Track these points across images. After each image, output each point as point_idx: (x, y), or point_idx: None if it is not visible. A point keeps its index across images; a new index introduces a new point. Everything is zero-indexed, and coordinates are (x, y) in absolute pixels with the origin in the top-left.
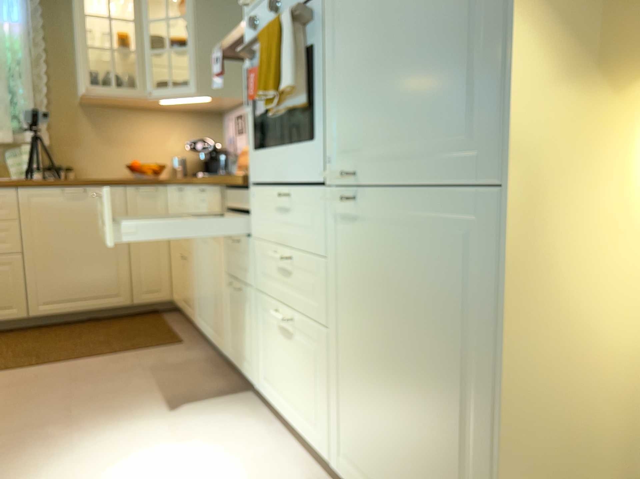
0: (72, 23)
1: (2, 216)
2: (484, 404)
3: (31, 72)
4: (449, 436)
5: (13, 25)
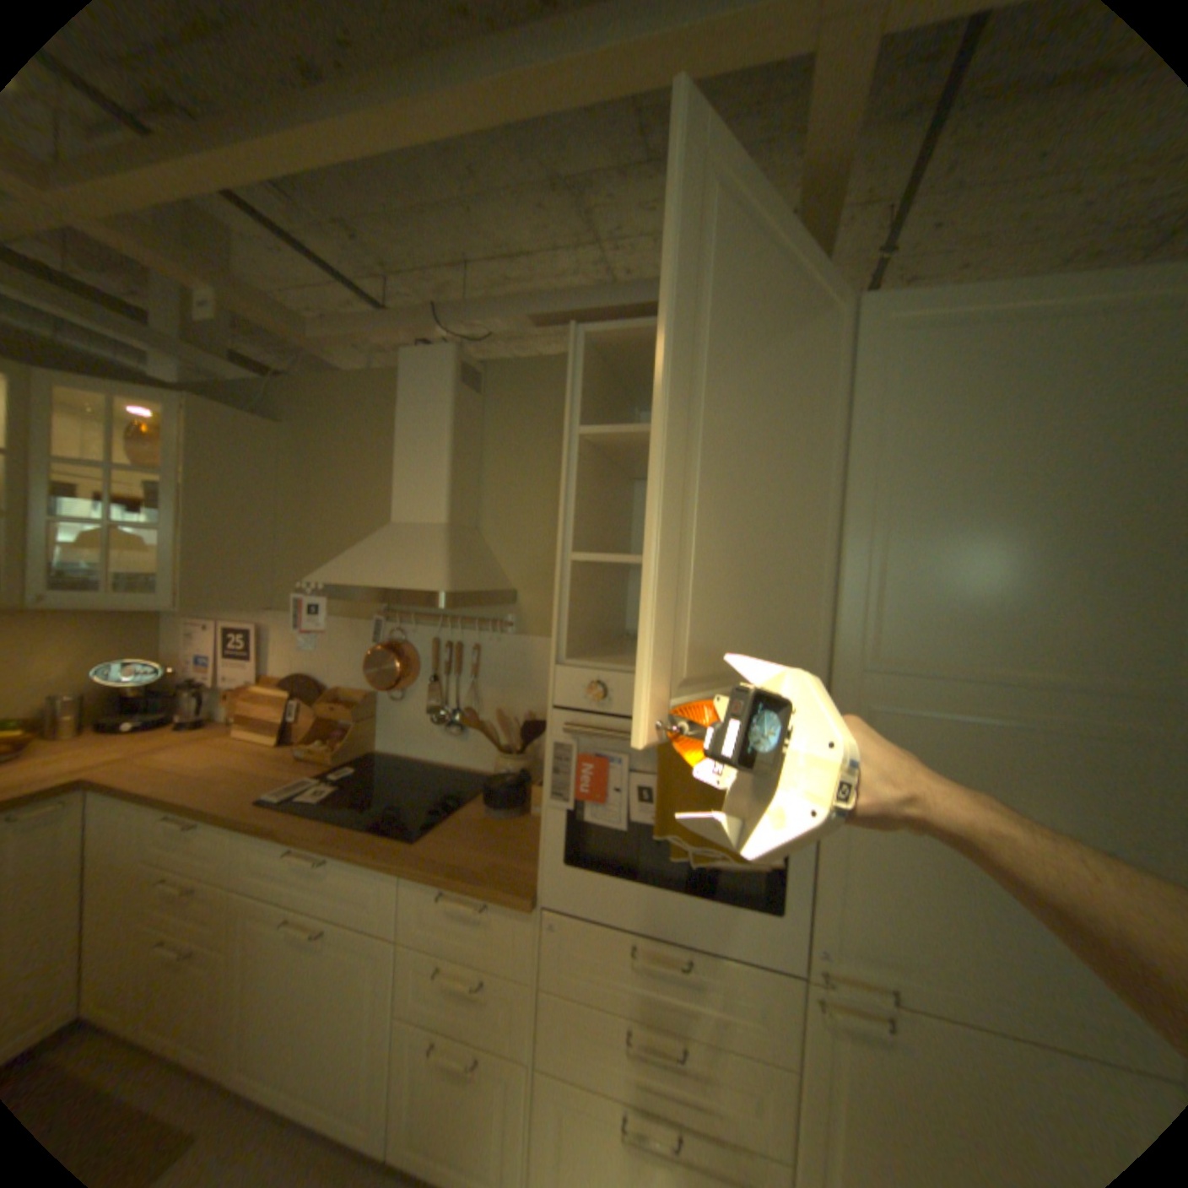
0: None
1: None
2: None
3: None
4: None
5: None
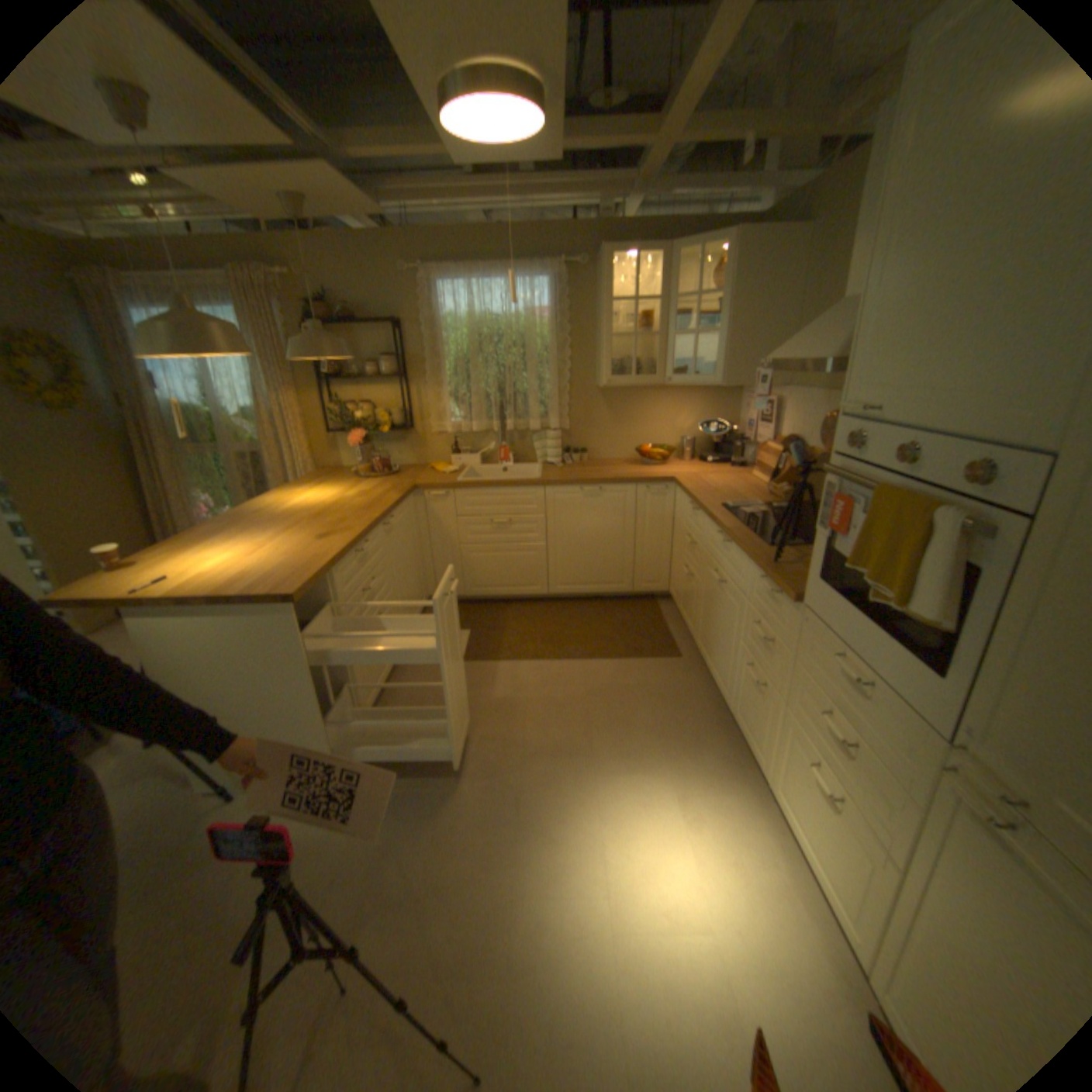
0: (597, 302)
1: (534, 511)
2: None
3: (557, 359)
4: None
5: (545, 313)
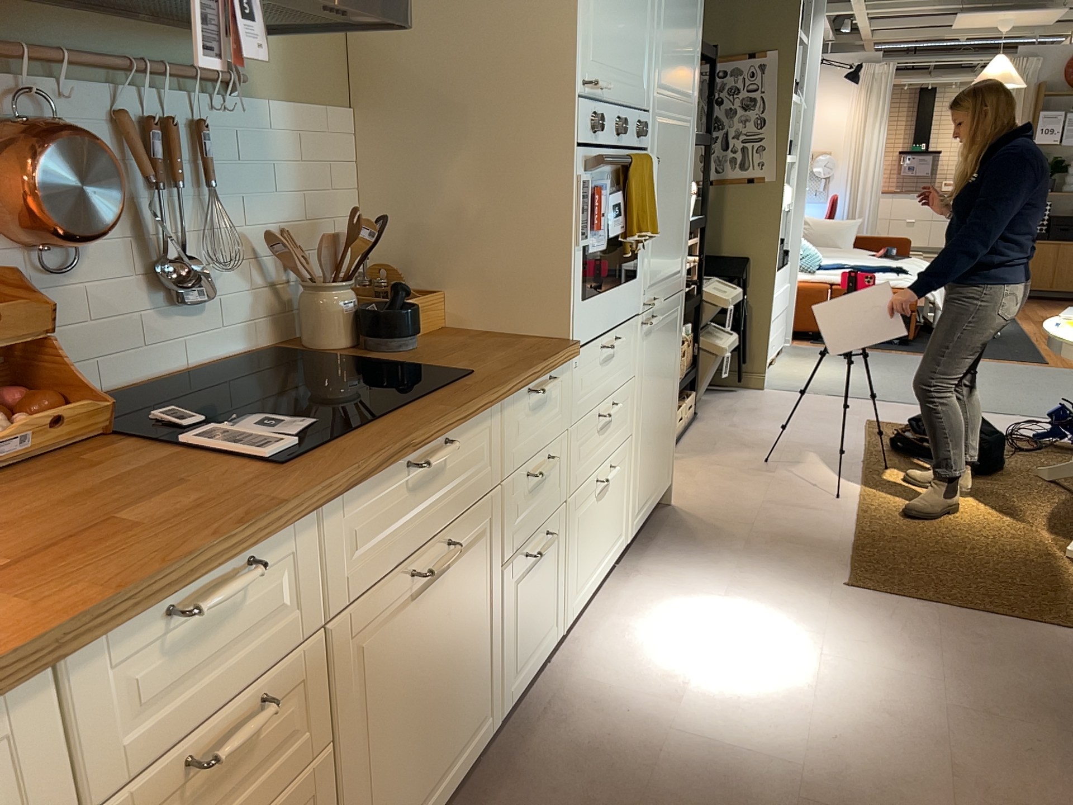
0: None
1: None
2: (674, 386)
3: None
4: (668, 415)
5: None
